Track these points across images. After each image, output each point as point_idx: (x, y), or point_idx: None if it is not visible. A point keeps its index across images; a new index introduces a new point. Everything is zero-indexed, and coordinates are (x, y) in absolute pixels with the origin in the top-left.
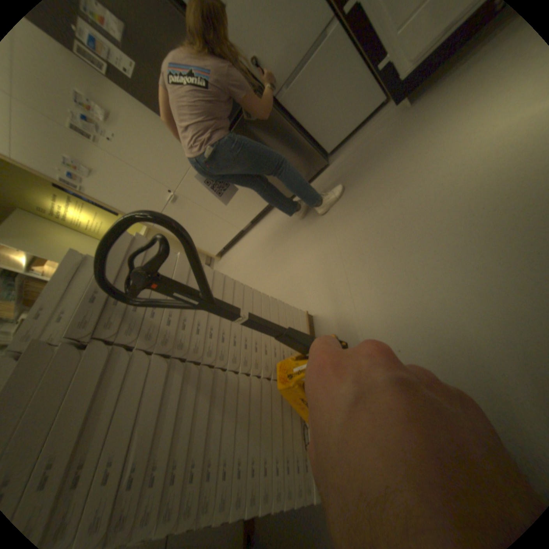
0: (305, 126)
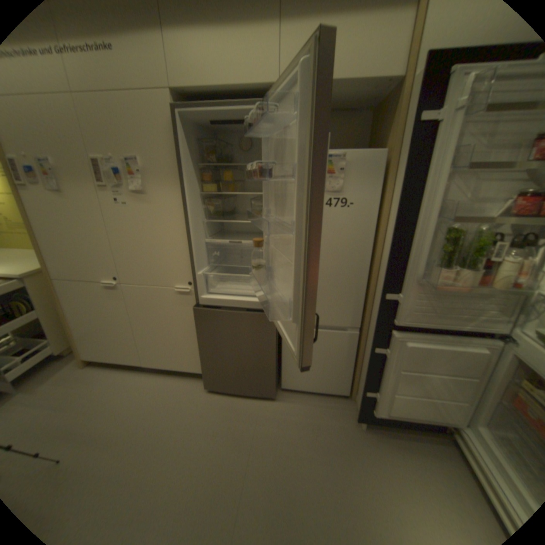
0: (282, 357)
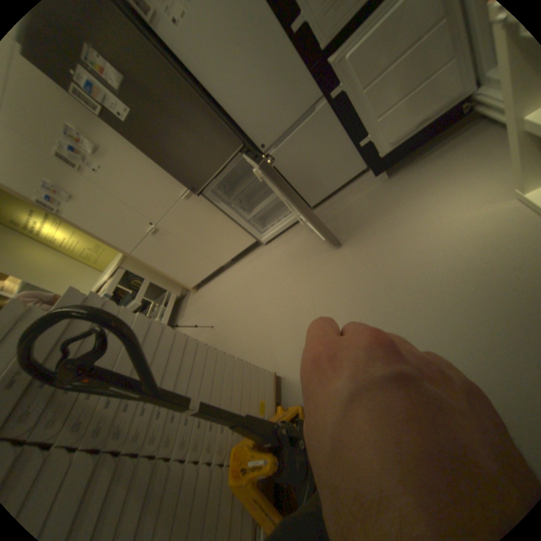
0: (290, 181)
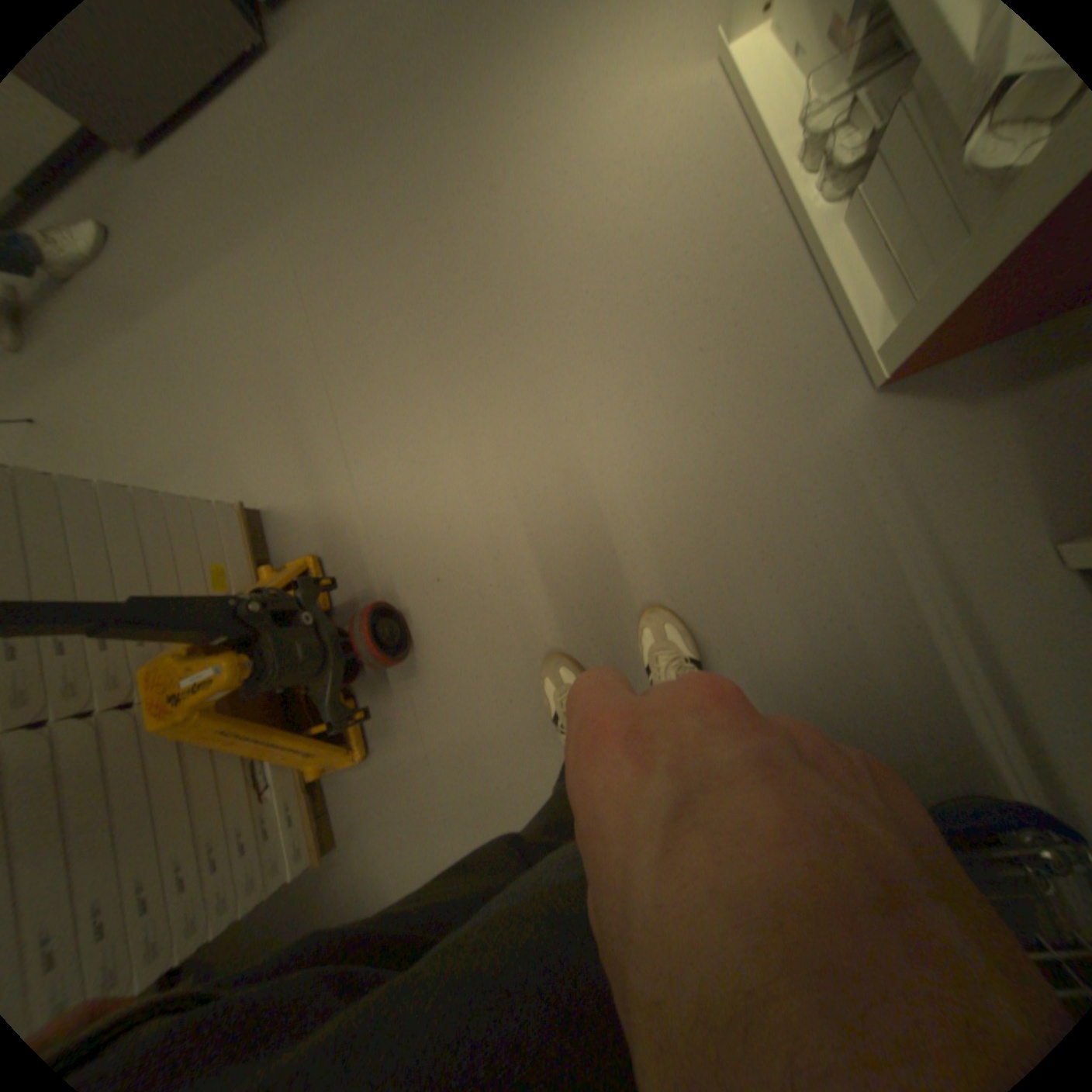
0: None
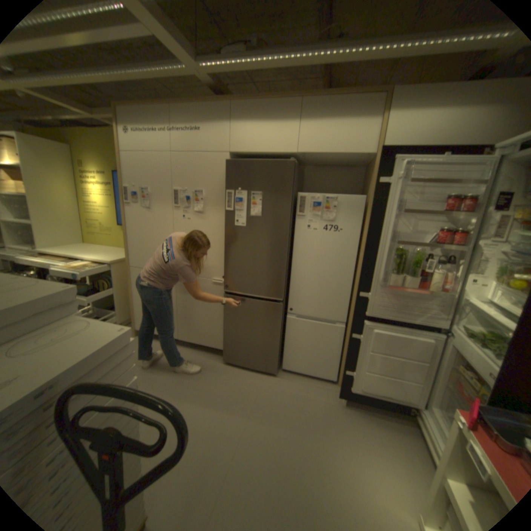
0: (285, 342)
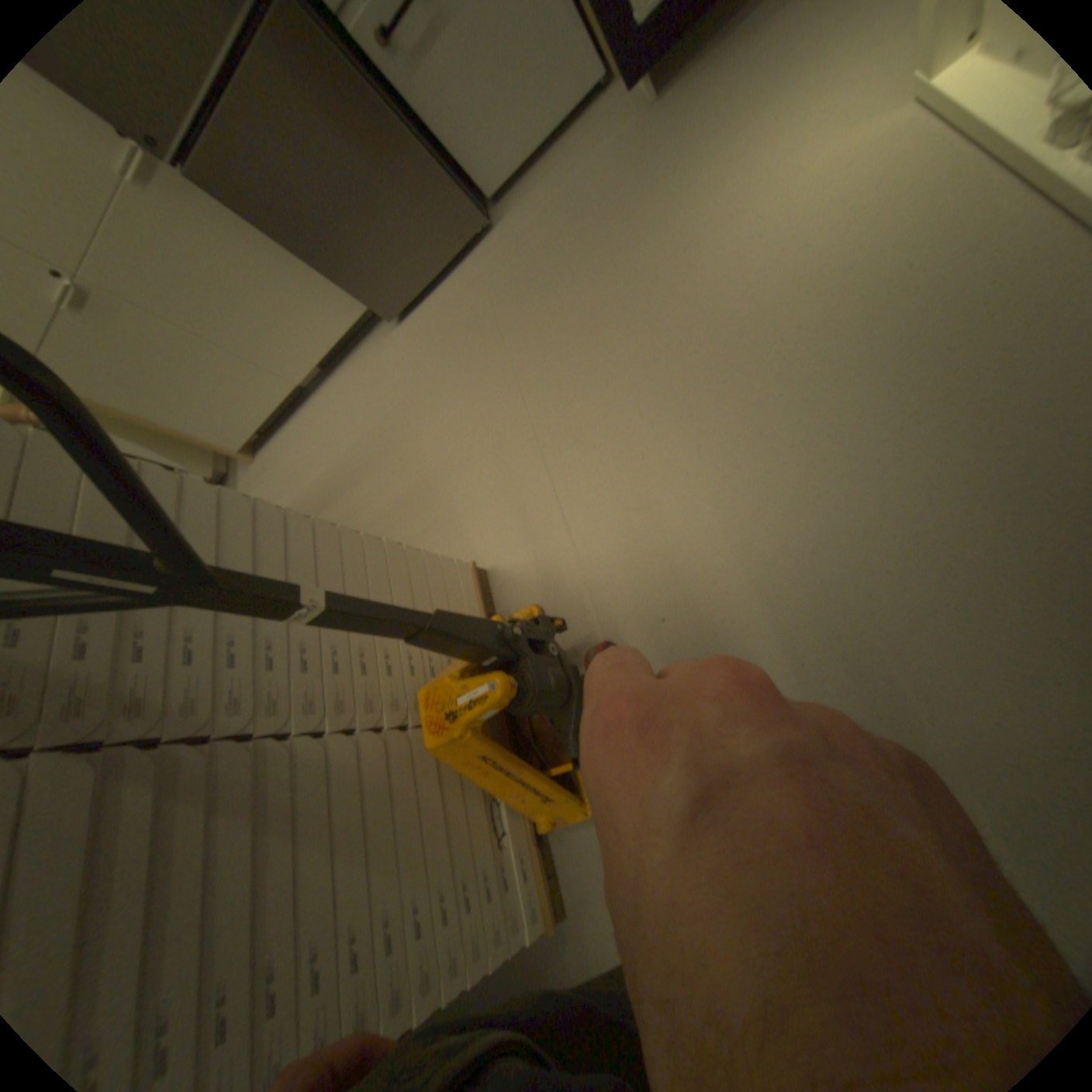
0: (425, 119)
